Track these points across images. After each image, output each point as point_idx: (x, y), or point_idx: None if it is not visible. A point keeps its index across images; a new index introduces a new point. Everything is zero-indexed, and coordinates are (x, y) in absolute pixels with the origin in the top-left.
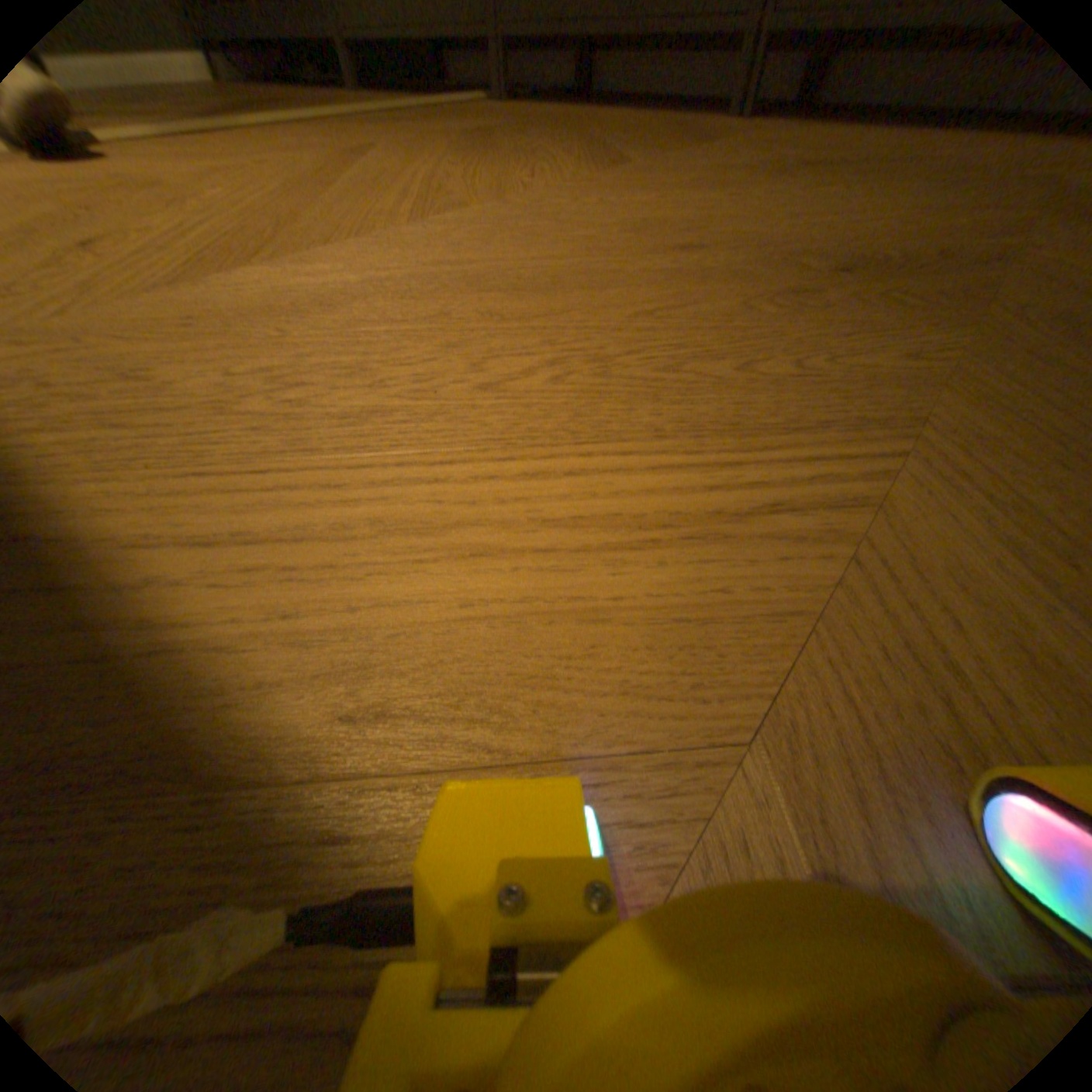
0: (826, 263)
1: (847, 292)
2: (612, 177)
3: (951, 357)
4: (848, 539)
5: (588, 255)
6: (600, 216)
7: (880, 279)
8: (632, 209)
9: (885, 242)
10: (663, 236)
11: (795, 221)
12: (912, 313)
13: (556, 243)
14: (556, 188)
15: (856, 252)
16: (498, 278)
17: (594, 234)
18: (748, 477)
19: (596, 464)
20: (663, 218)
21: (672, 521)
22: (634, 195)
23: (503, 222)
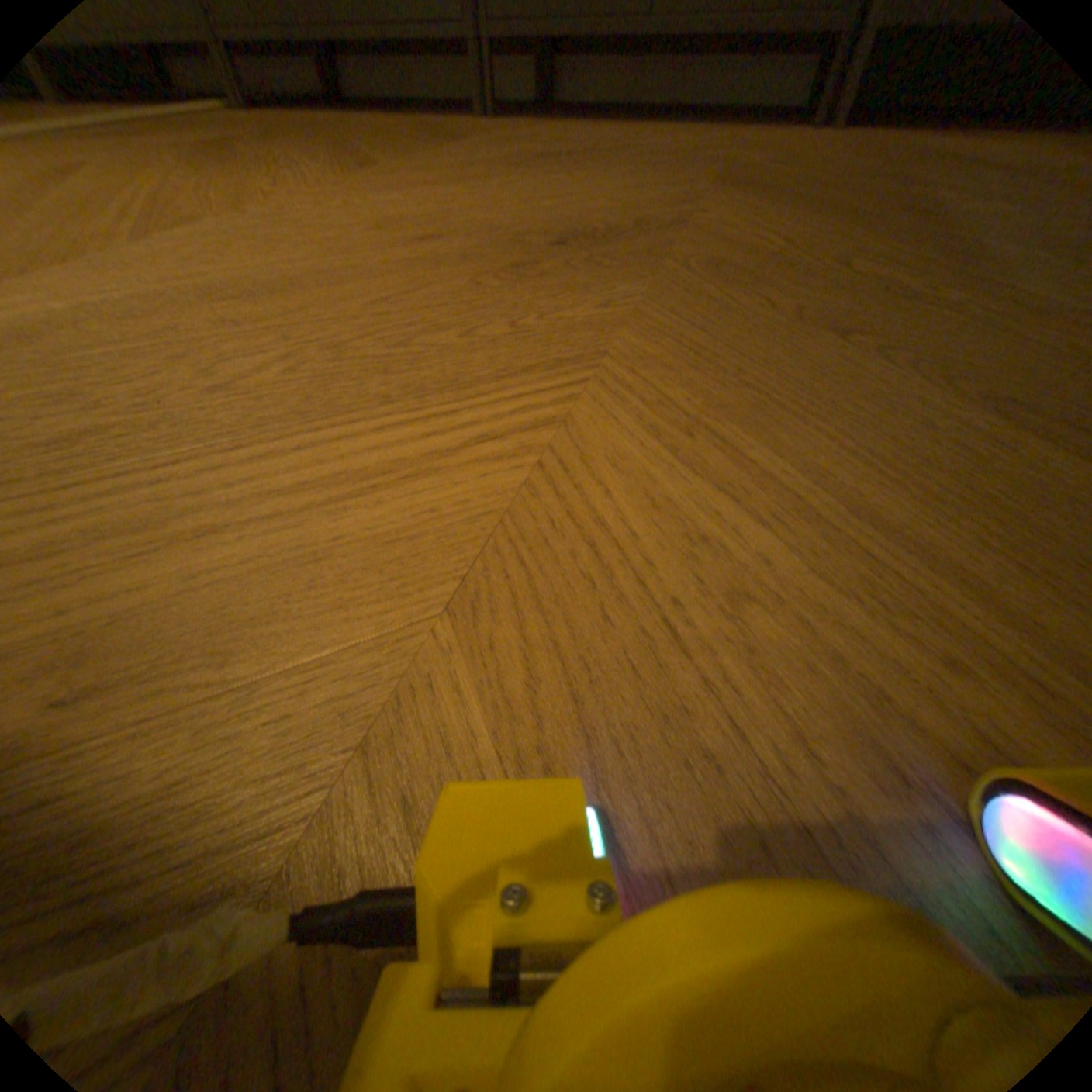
0: (545, 237)
1: (559, 259)
2: (357, 178)
3: (632, 300)
4: (537, 449)
5: (328, 253)
6: (343, 216)
7: (587, 245)
8: (376, 206)
9: (595, 215)
10: (404, 228)
11: (523, 204)
12: (608, 269)
13: (296, 245)
14: (299, 192)
15: (571, 226)
16: (231, 284)
17: (336, 232)
18: (462, 418)
19: (325, 434)
20: (405, 212)
21: (392, 466)
22: (378, 193)
23: (239, 230)
